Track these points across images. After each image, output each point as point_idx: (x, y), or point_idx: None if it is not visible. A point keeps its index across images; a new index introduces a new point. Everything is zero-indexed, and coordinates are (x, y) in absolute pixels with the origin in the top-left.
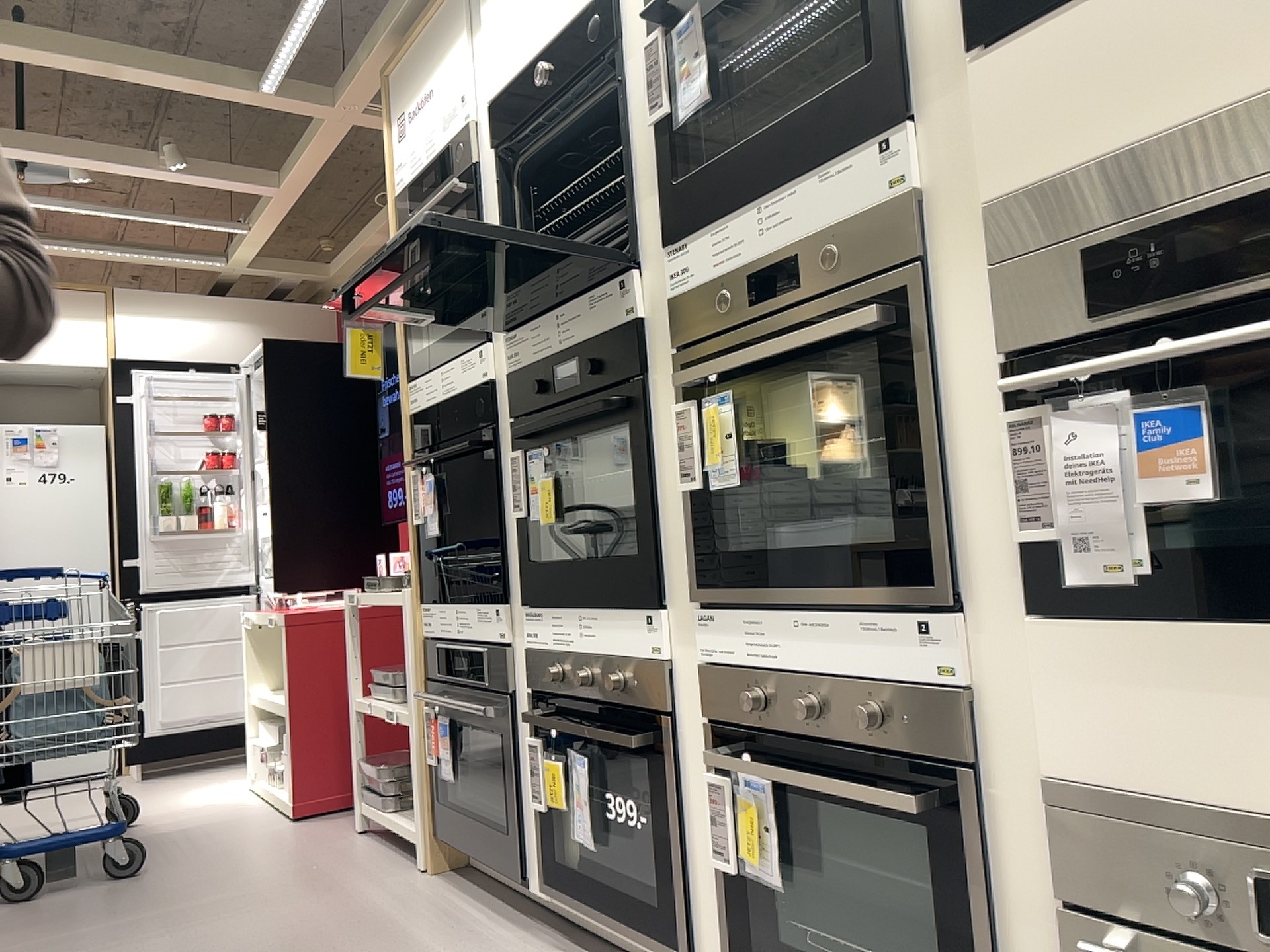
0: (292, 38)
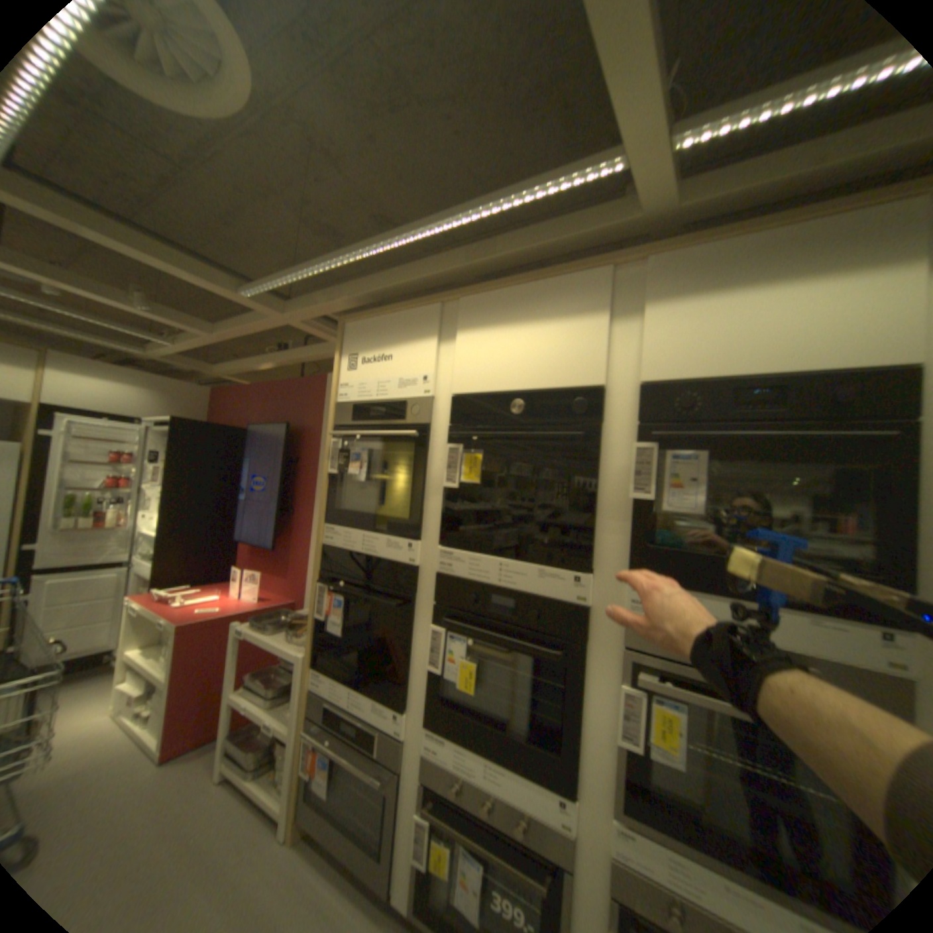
0: (283, 276)
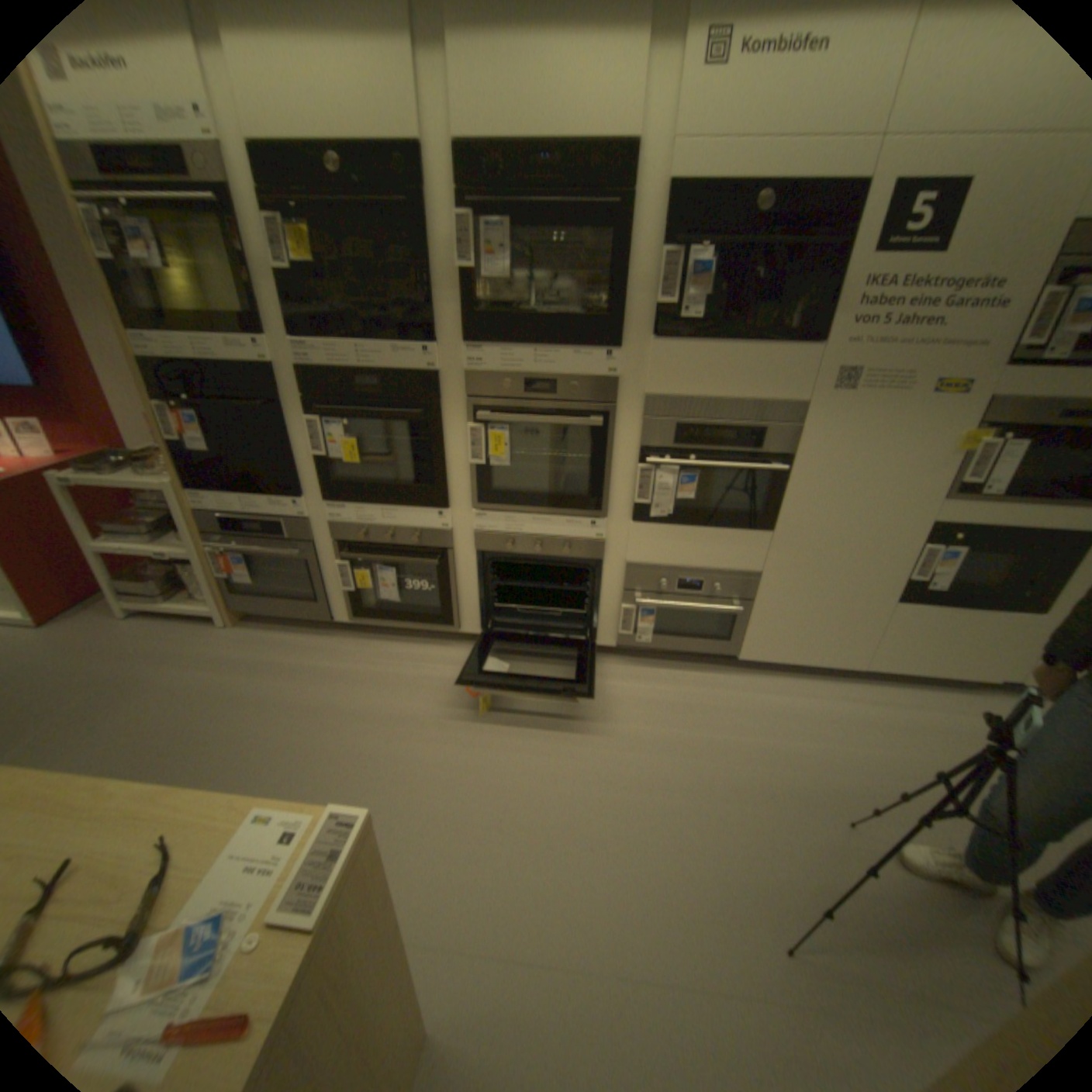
0: None
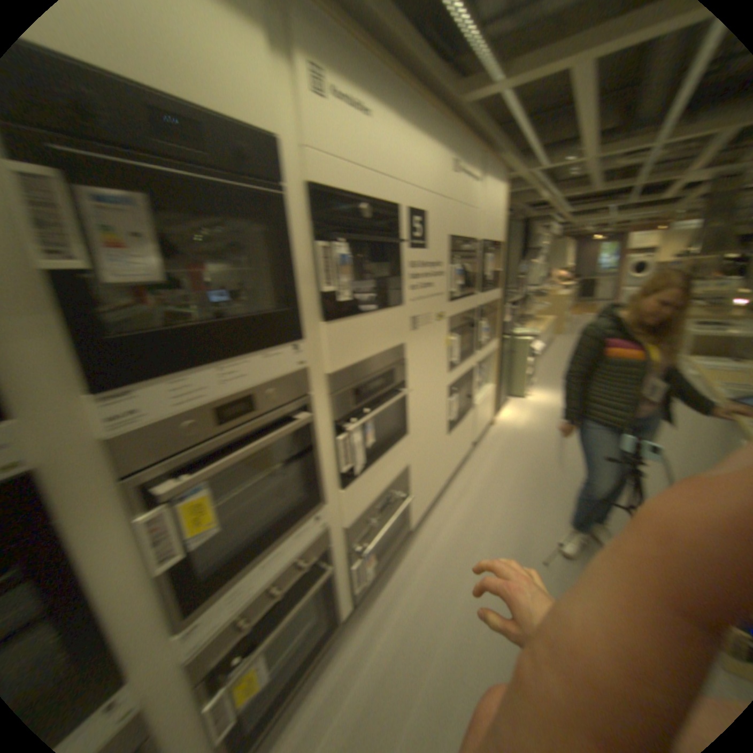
0: None
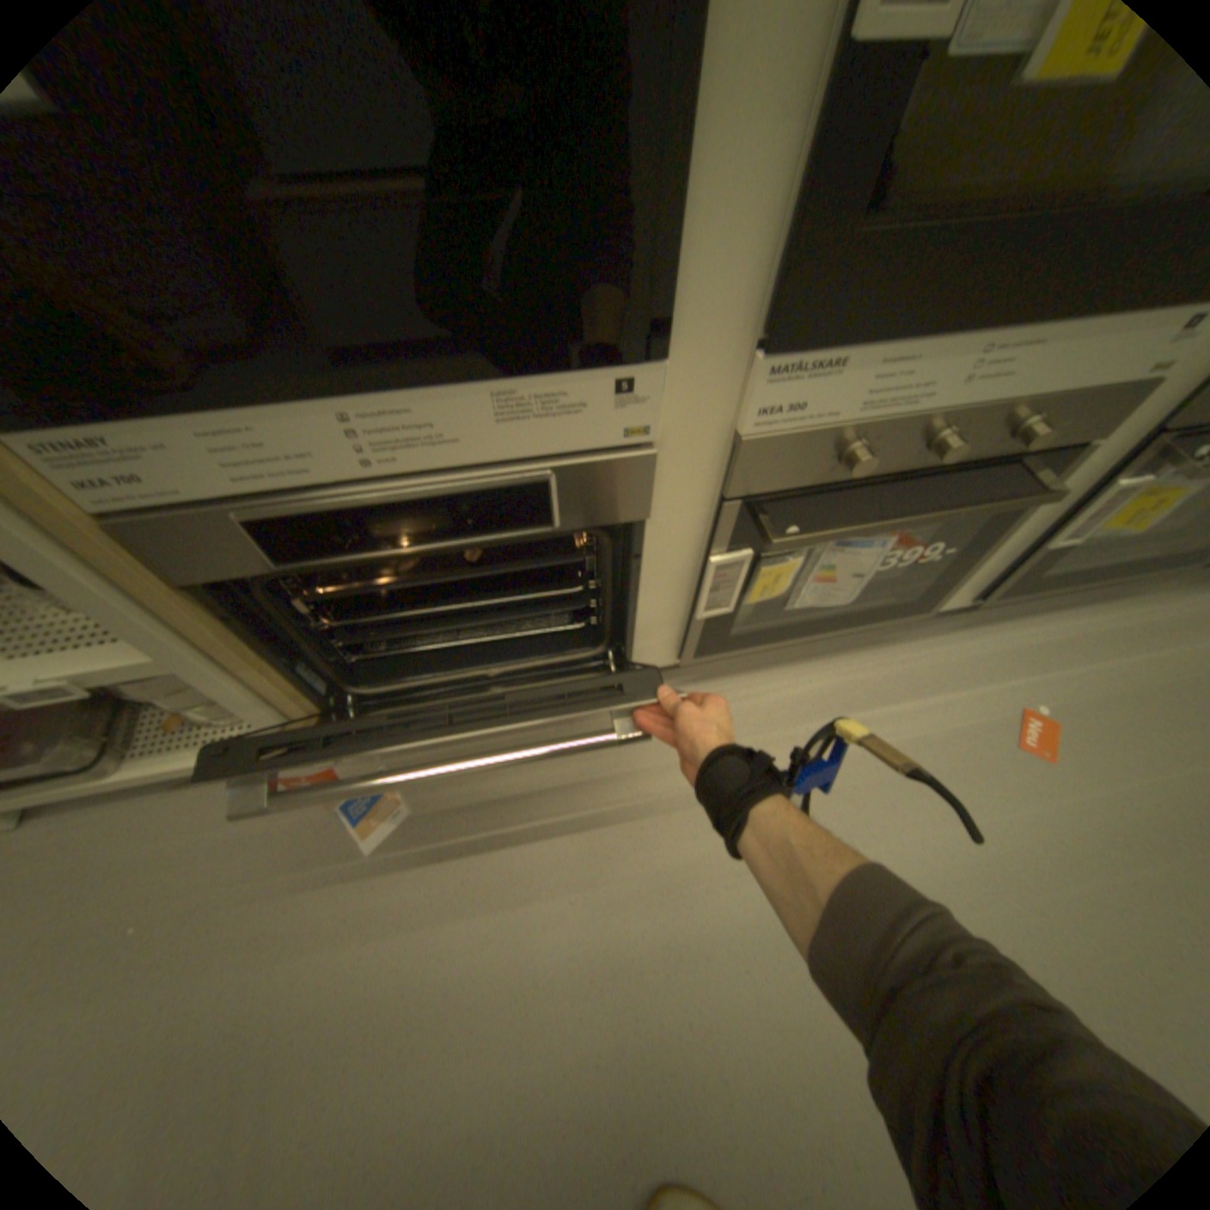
0: None
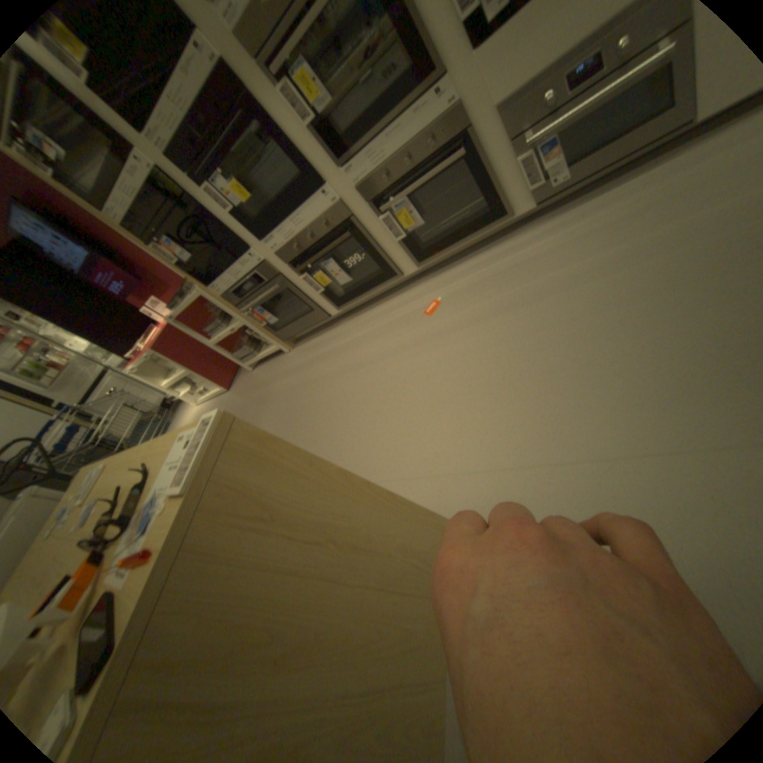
0: None
